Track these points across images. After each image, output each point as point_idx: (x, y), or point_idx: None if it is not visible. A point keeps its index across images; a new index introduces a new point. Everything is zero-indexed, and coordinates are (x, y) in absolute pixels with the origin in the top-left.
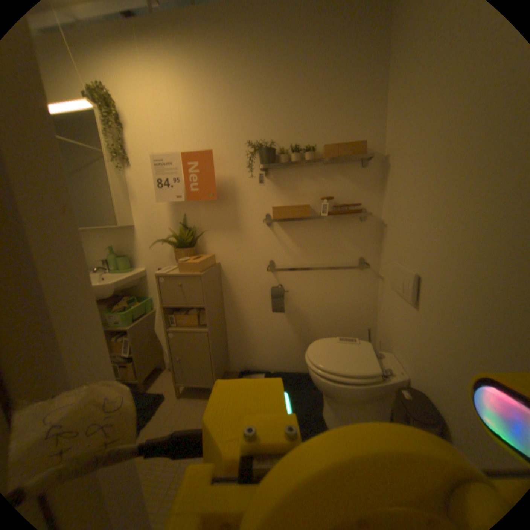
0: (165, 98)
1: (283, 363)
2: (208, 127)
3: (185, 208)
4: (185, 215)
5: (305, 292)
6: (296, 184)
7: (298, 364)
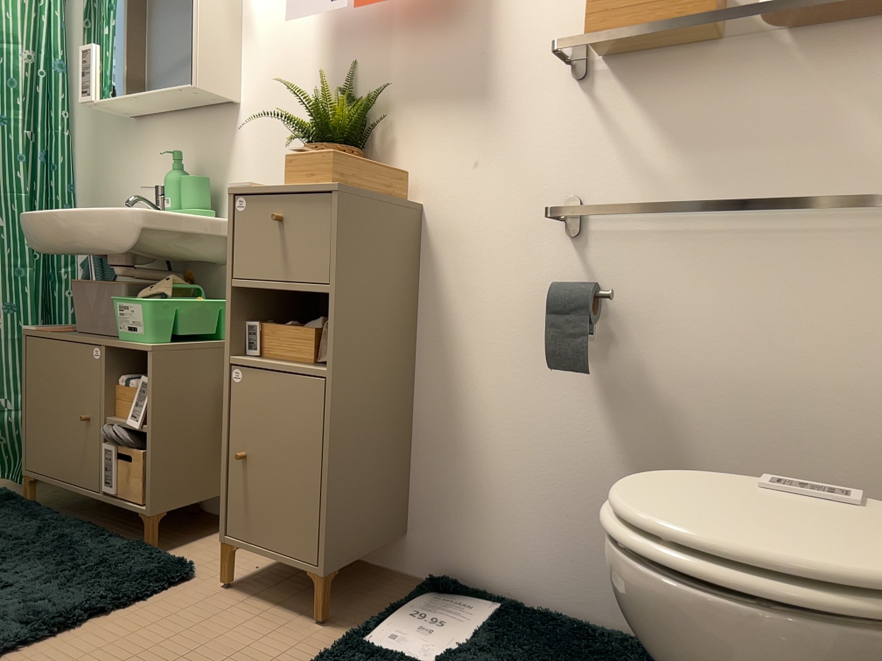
0: None
1: (569, 578)
2: None
3: (357, 50)
4: (357, 70)
5: (672, 316)
6: None
7: None
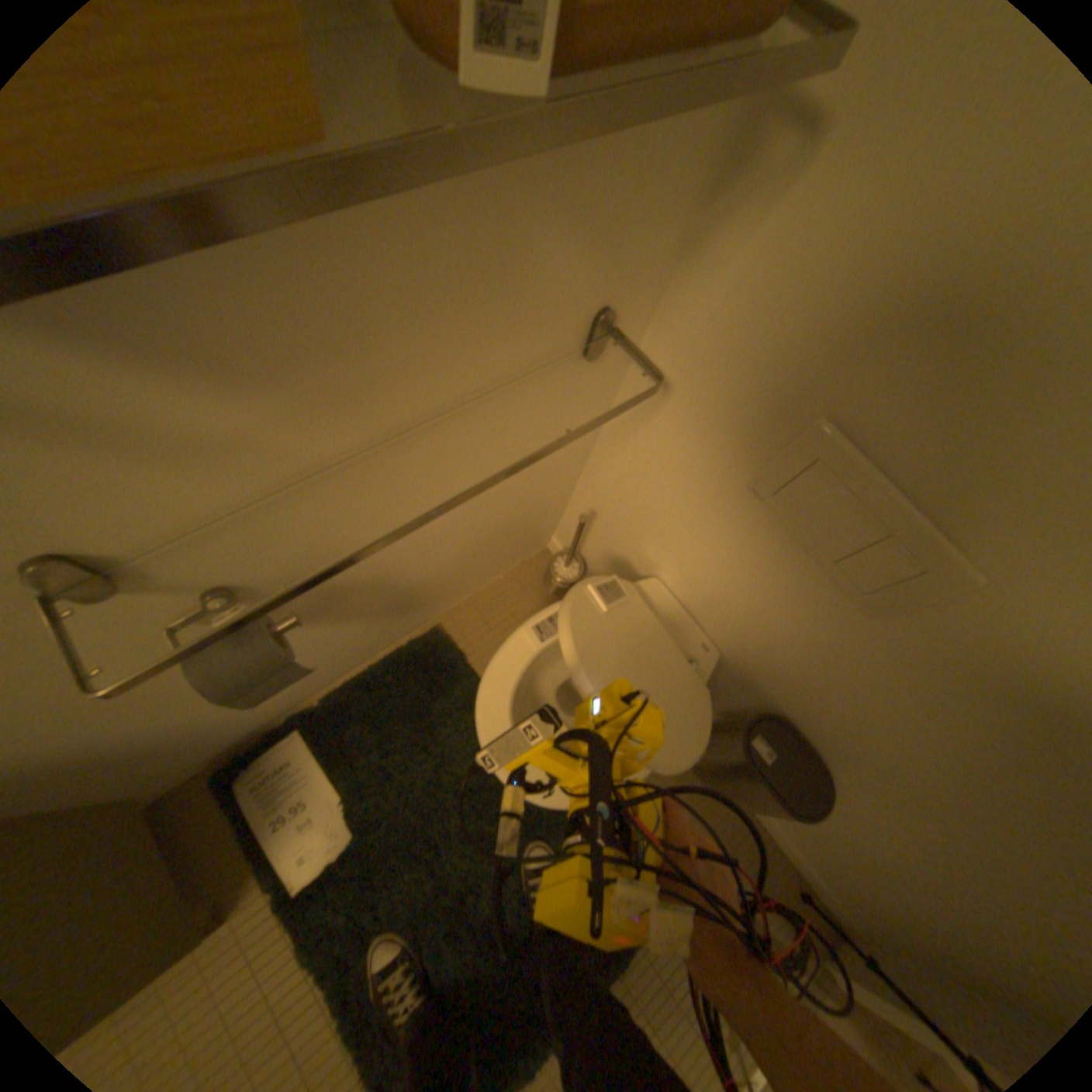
0: None
1: (330, 676)
2: None
3: None
4: None
5: (351, 540)
6: None
7: (375, 648)
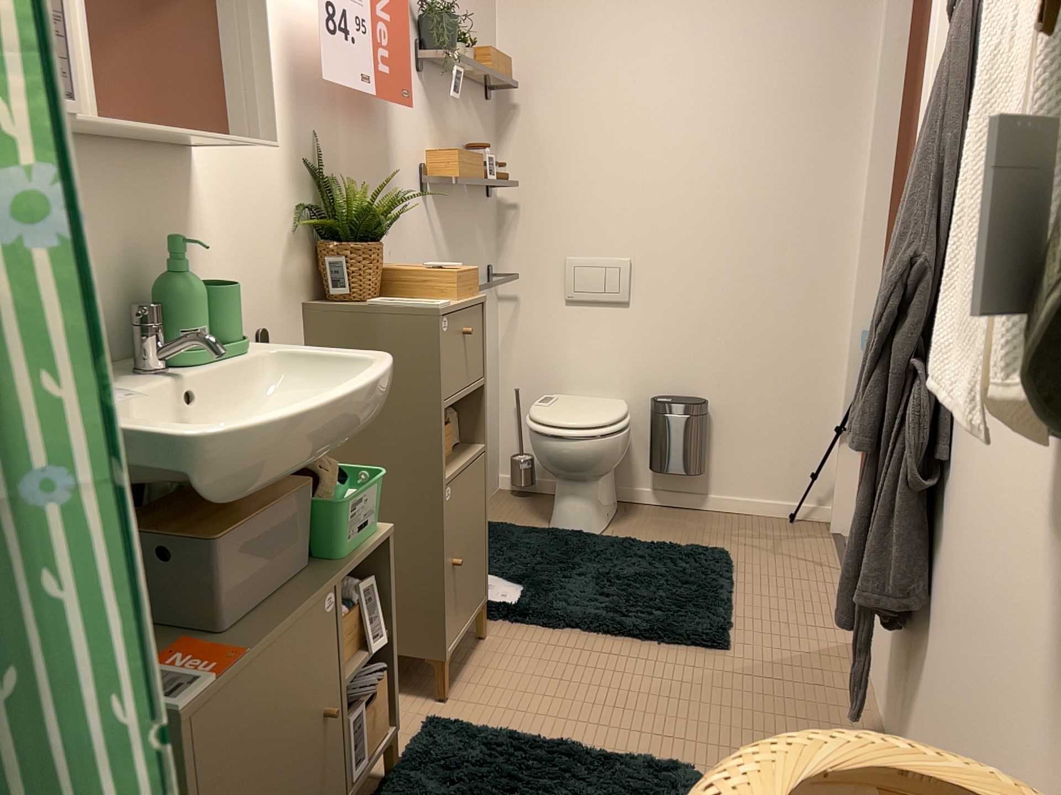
0: None
1: None
2: None
3: (315, 116)
4: (317, 140)
5: None
6: (445, 112)
7: None
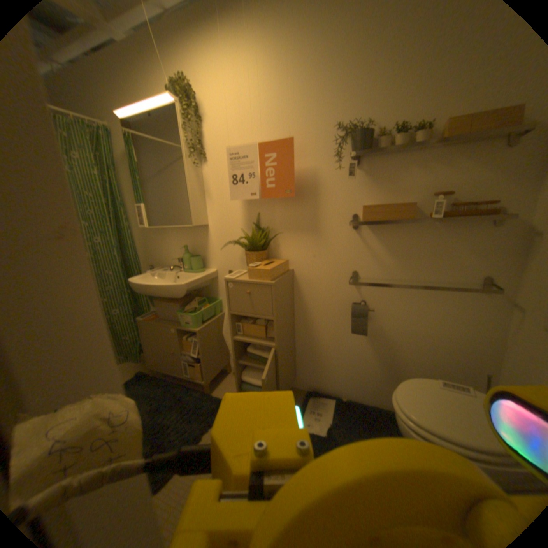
0: (245, 81)
1: (358, 392)
2: (291, 110)
3: (259, 206)
4: (259, 214)
5: (396, 313)
6: (399, 175)
7: (377, 397)
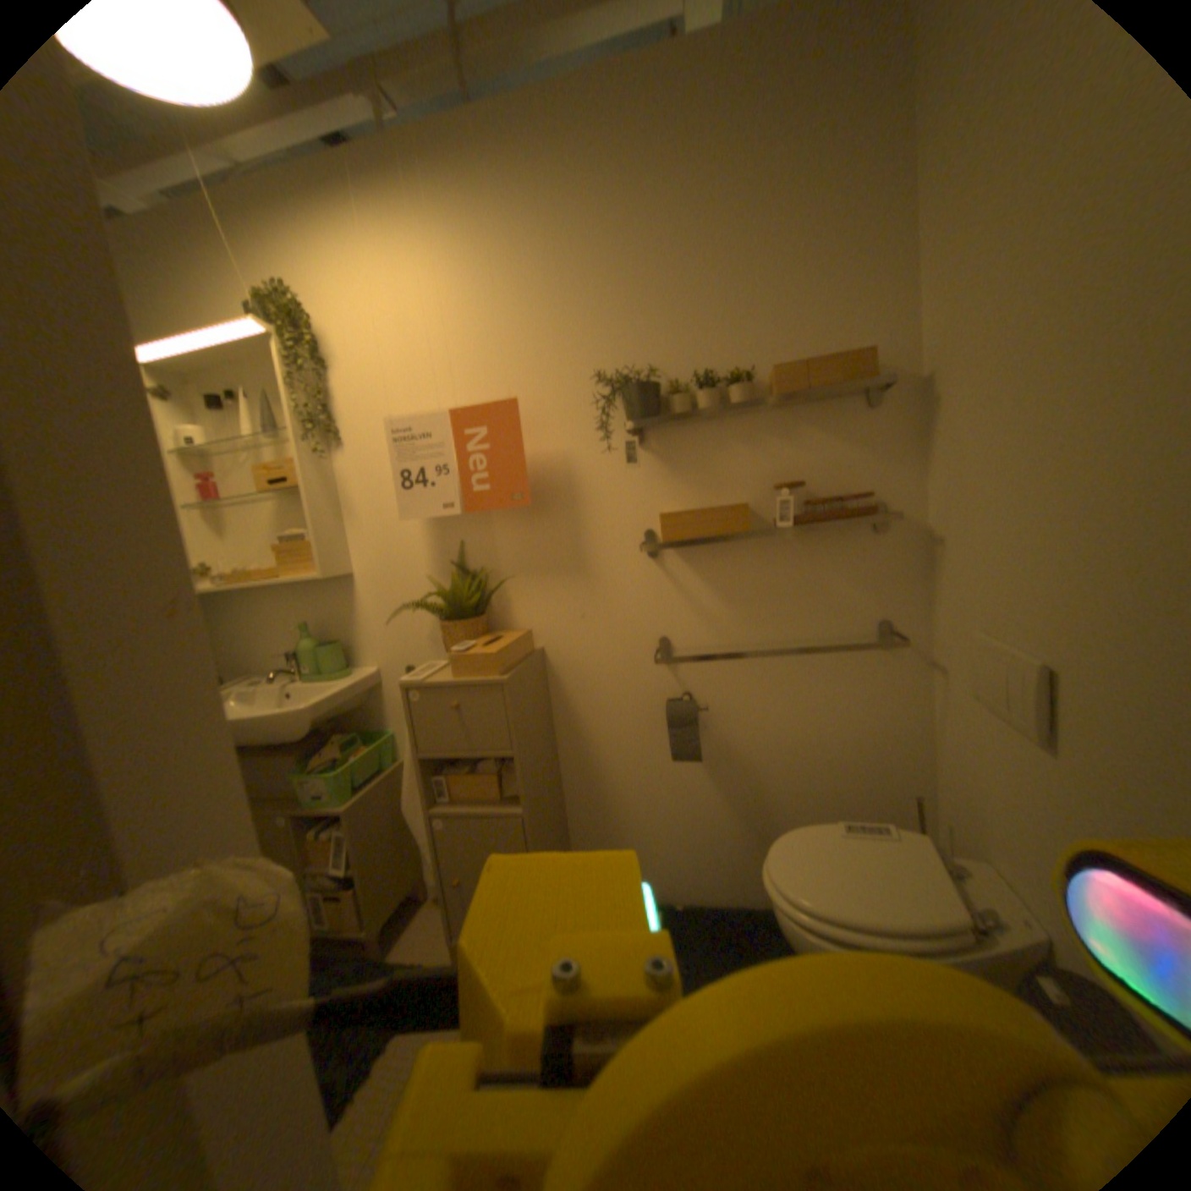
0: (414, 297)
1: (704, 884)
2: (507, 349)
3: (461, 527)
4: (464, 542)
5: (748, 708)
6: (713, 458)
7: (742, 886)
